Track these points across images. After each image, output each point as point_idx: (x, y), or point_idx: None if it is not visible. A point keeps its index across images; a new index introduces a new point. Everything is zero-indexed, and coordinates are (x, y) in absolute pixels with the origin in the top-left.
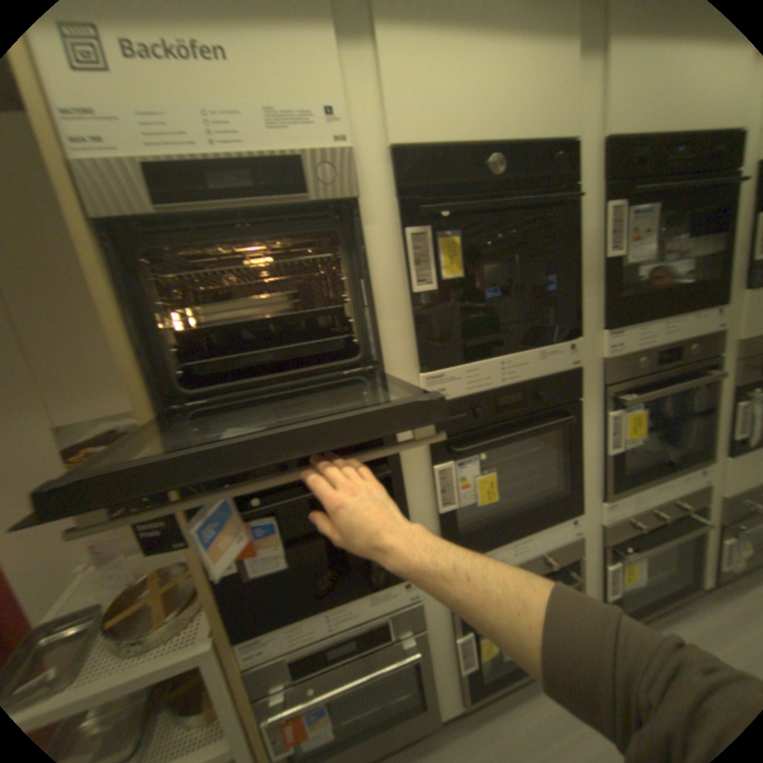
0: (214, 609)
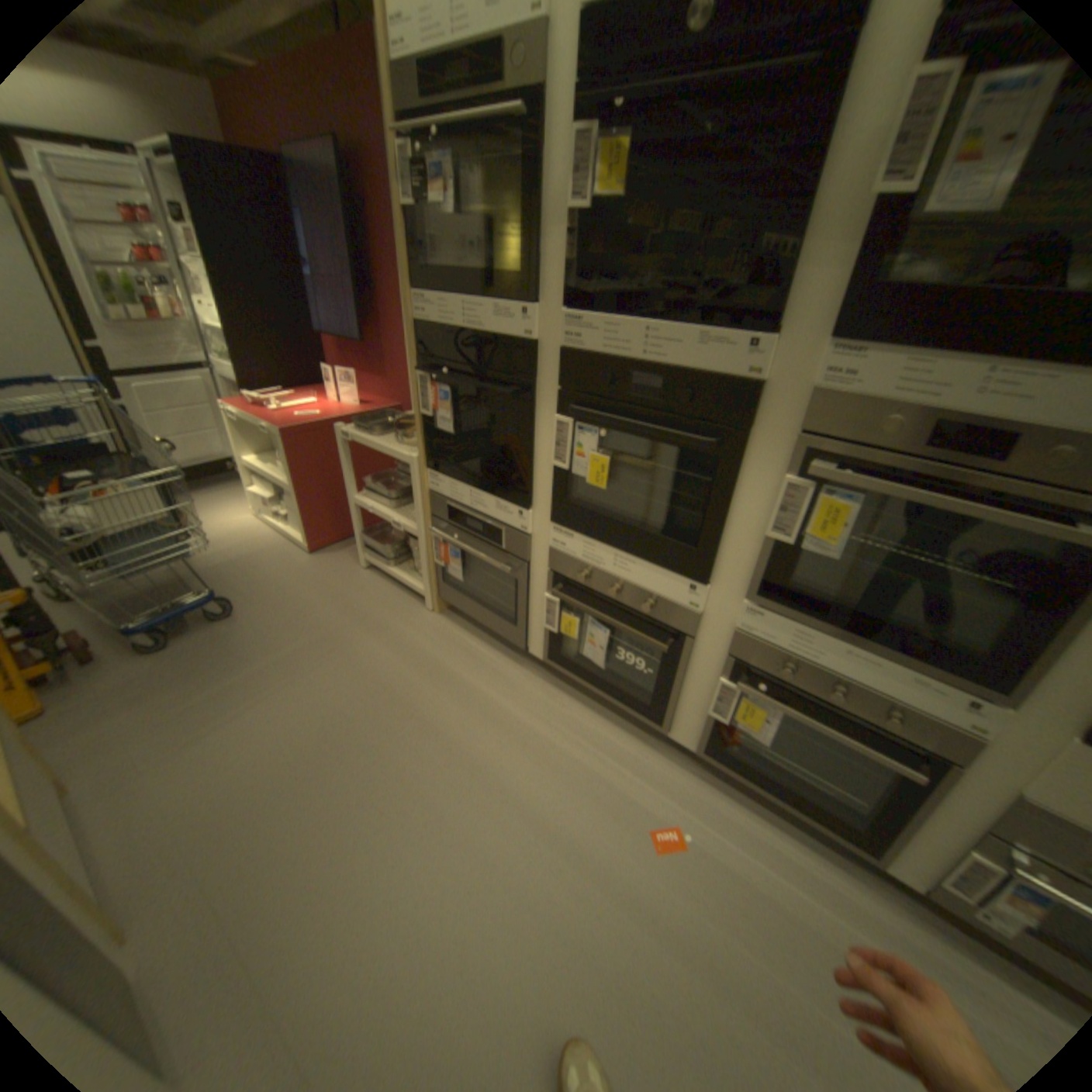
0: (421, 437)
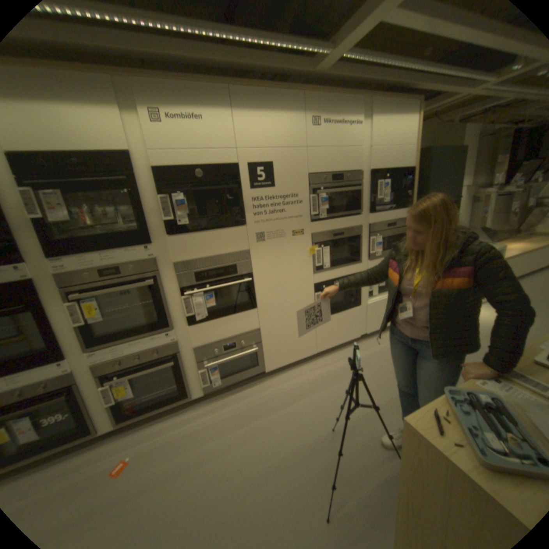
0: None
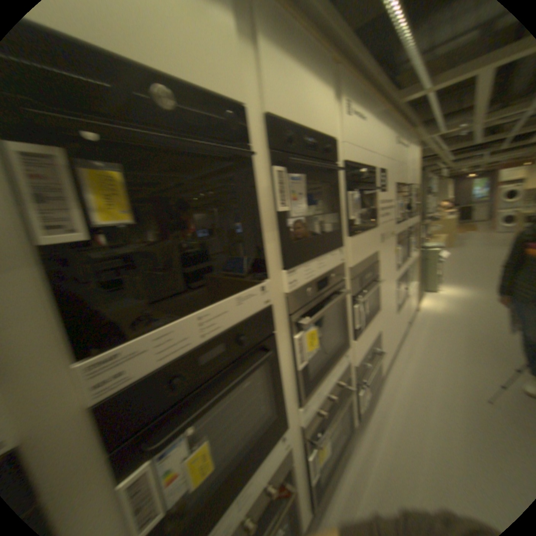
0: None
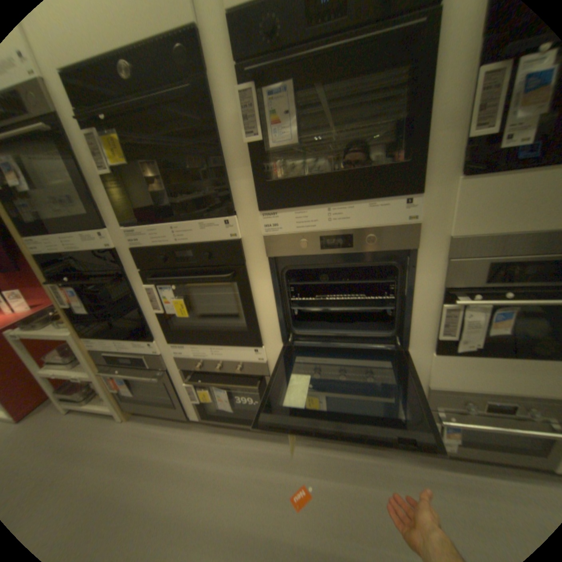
0: (67, 321)
